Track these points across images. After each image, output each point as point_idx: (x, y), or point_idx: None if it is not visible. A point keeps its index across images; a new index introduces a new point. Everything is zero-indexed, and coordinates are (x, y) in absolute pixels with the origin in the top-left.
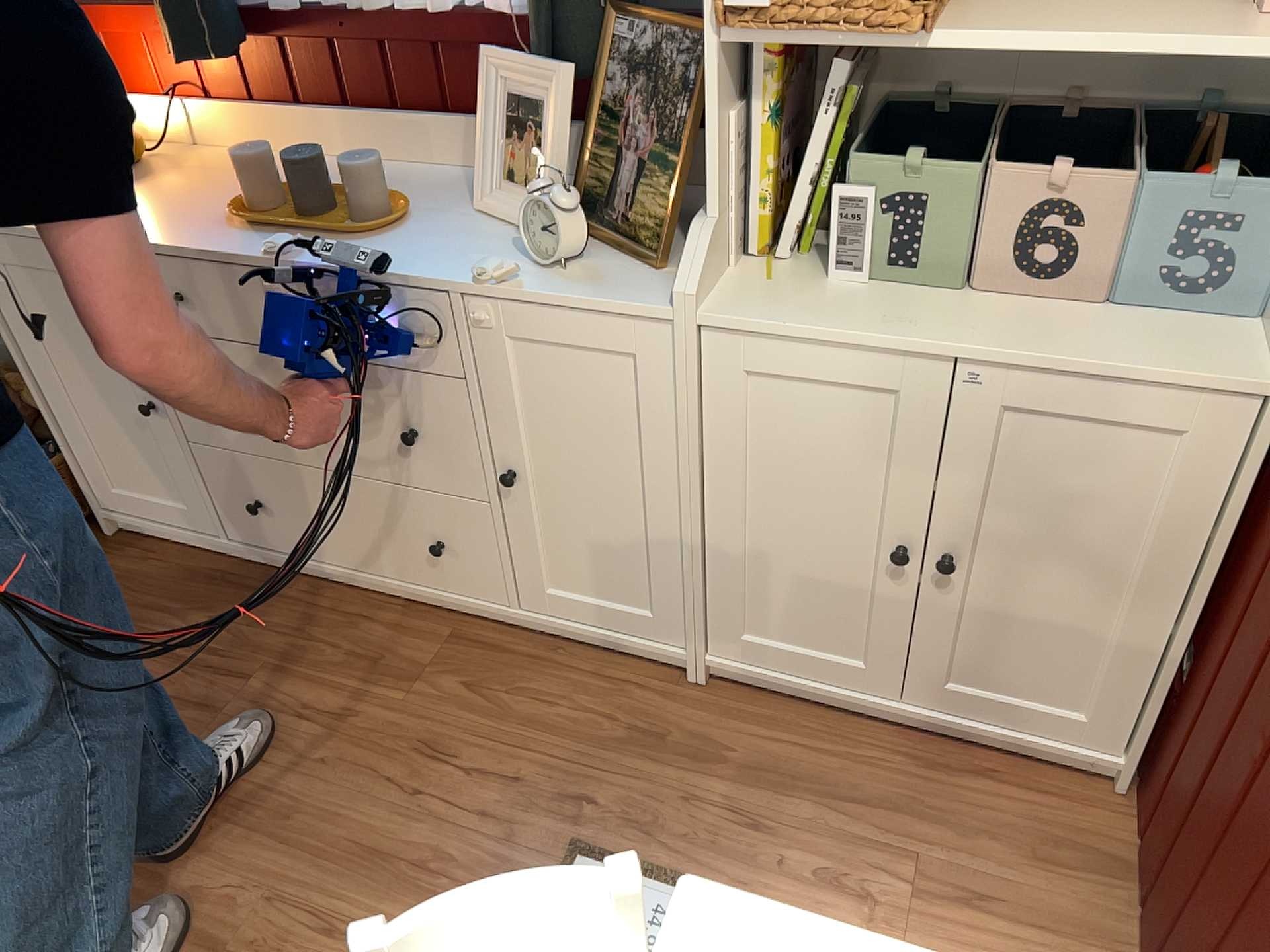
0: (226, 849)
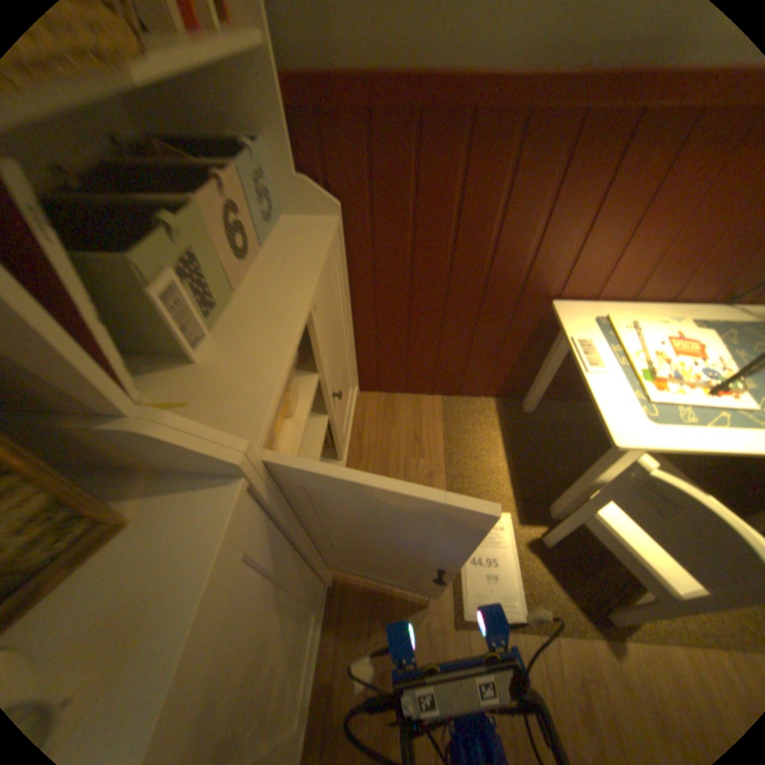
0: None
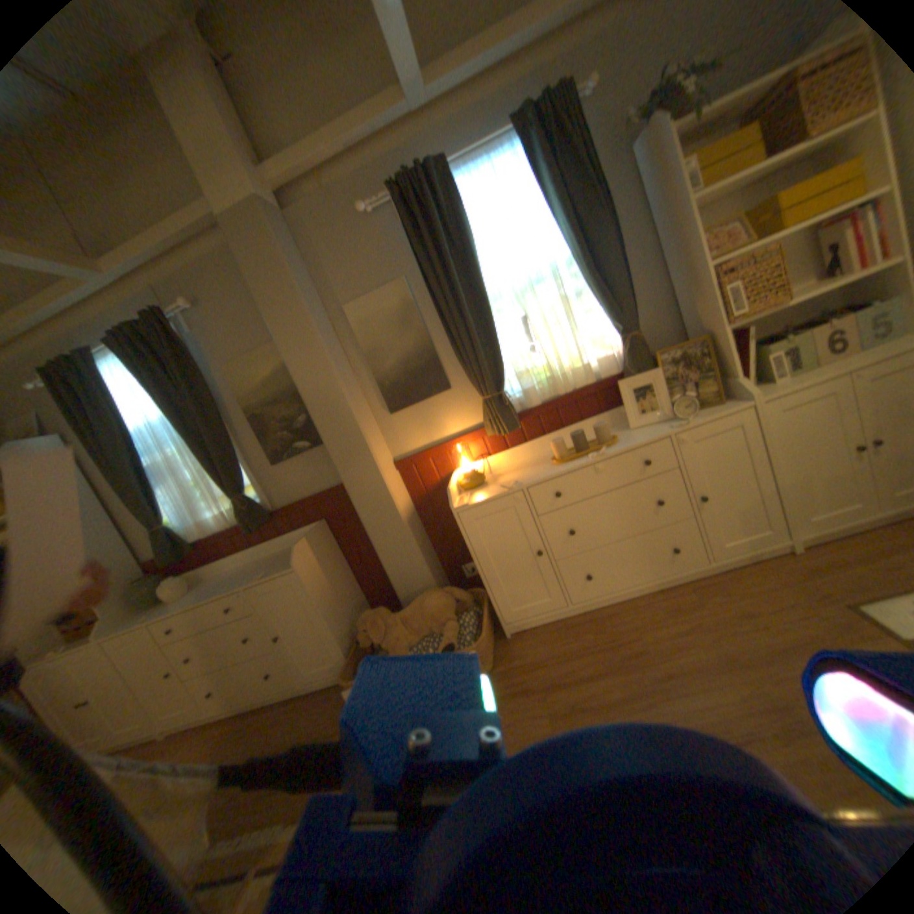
0: (730, 688)
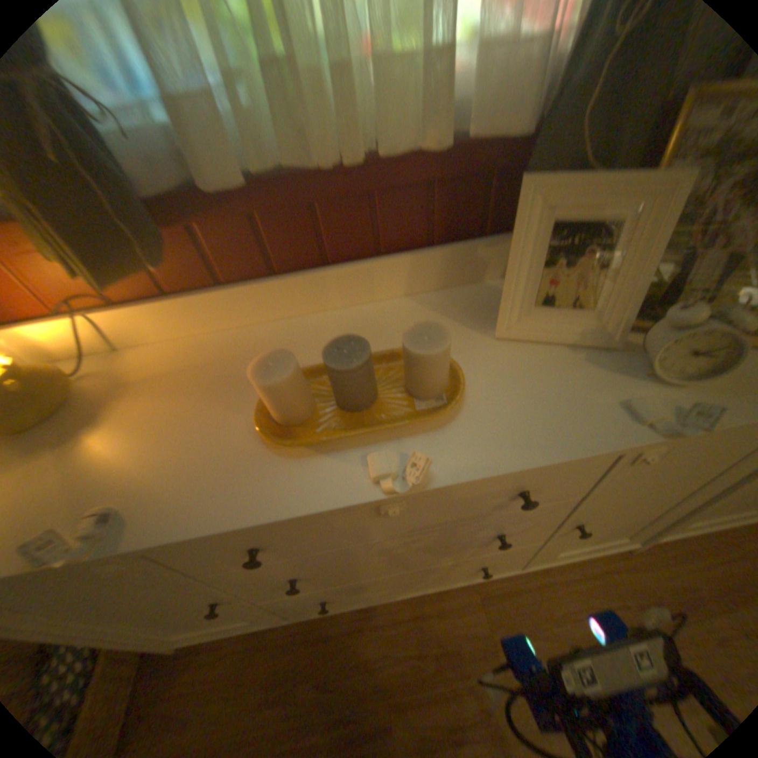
0: None
